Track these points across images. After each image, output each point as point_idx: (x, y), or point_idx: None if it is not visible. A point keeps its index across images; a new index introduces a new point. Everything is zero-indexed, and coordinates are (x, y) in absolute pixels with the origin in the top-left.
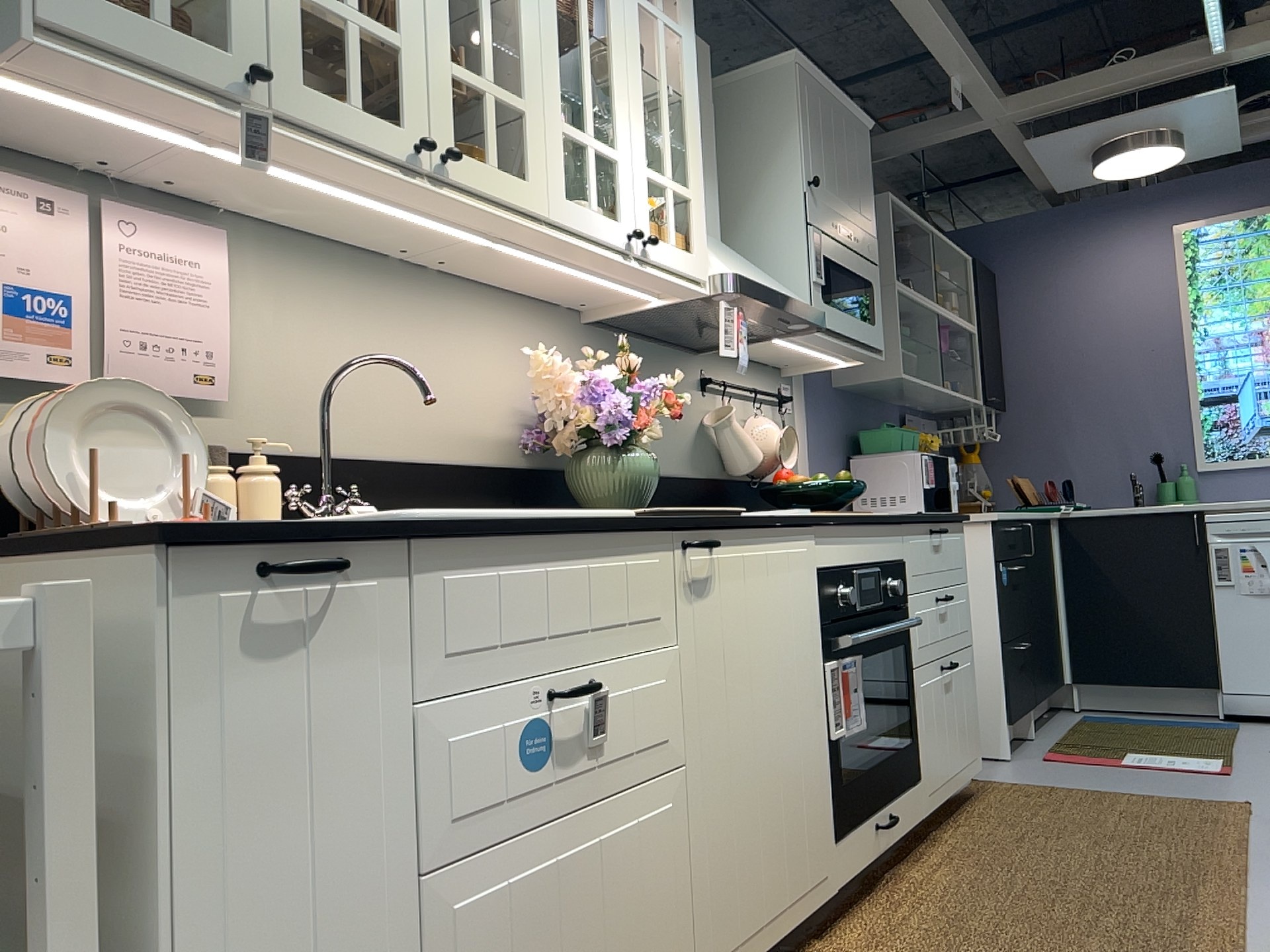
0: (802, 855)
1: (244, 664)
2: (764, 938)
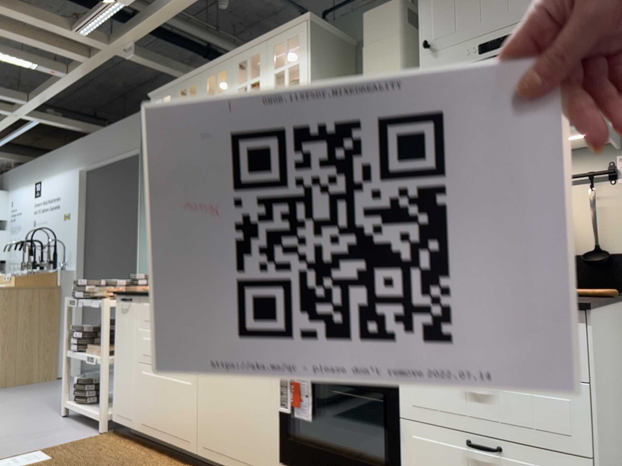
0: (251, 448)
1: (122, 314)
2: (227, 462)
